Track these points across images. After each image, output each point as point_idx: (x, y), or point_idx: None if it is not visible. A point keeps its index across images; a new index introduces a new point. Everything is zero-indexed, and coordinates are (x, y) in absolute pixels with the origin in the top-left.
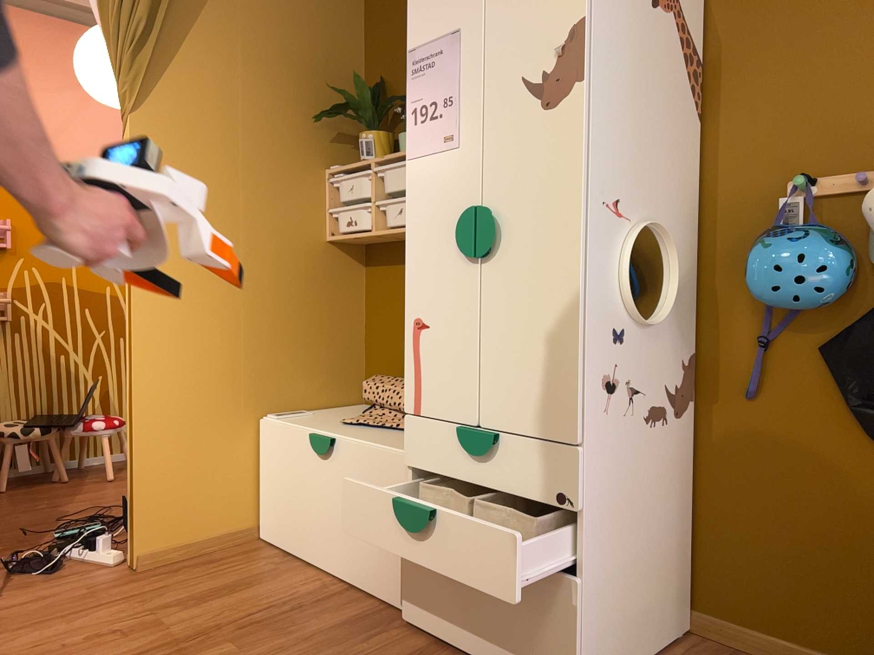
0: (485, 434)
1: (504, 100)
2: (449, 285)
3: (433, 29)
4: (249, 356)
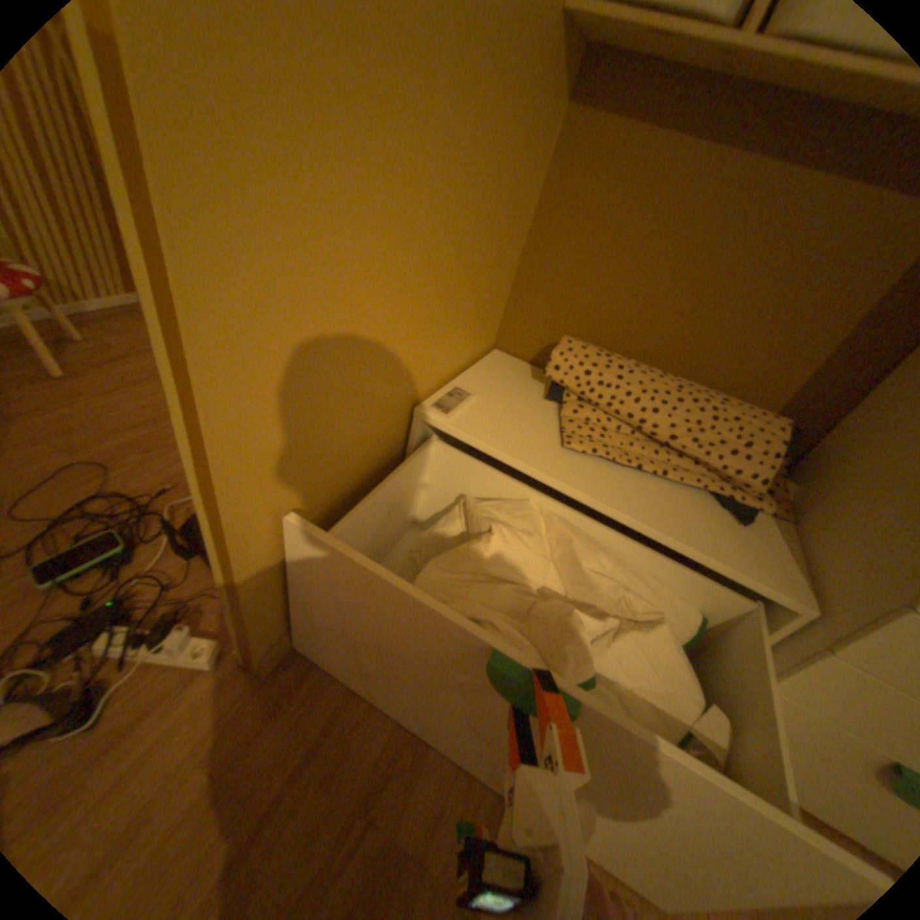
0: None
1: None
2: None
3: None
4: (416, 308)
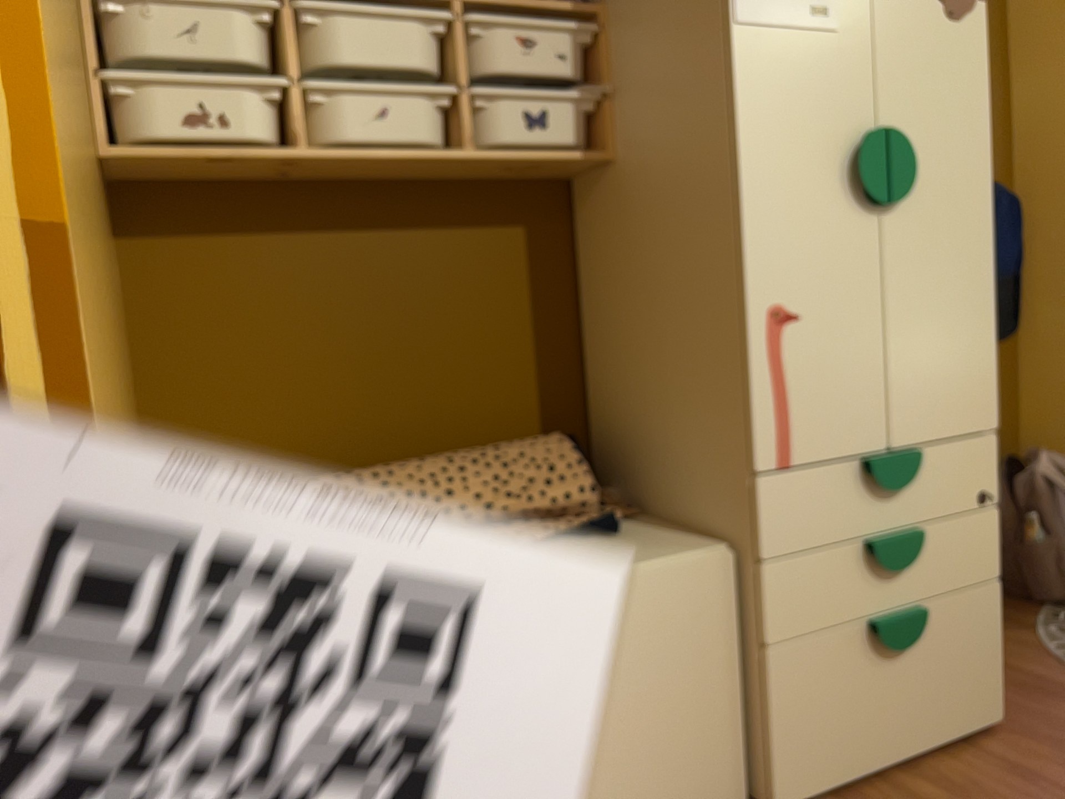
0: (912, 453)
1: None
2: (834, 249)
3: None
4: None
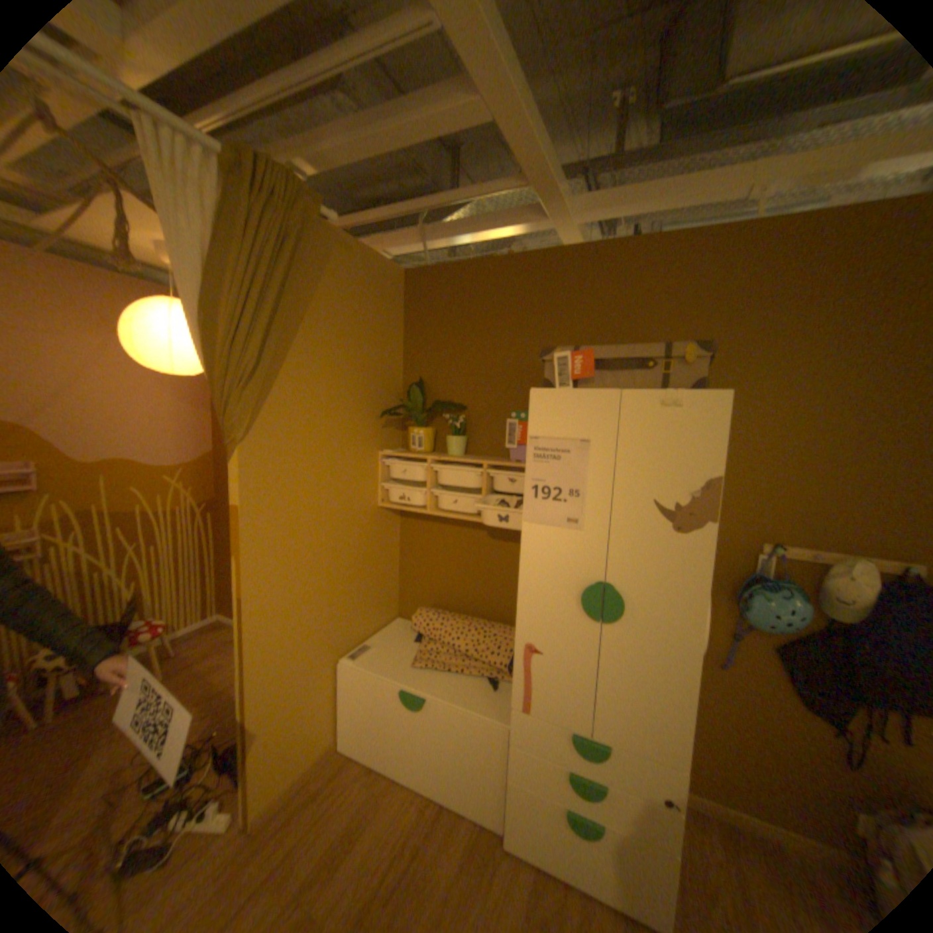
0: (601, 749)
1: (634, 511)
2: (566, 631)
3: (559, 428)
4: (329, 618)
